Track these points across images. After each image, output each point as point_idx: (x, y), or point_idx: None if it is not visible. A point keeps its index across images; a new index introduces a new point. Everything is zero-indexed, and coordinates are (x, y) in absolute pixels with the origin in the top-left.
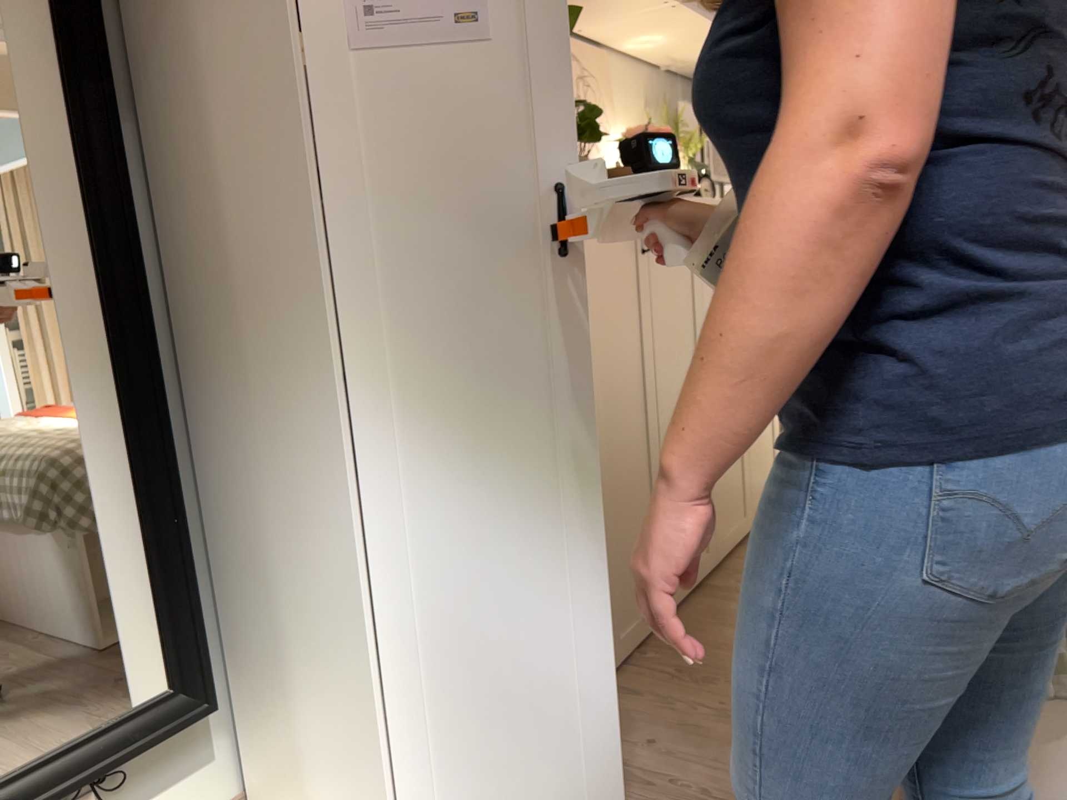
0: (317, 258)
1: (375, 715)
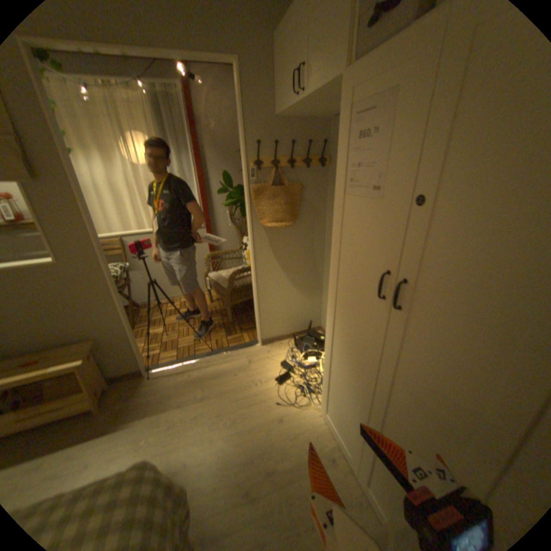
0: (331, 260)
1: (323, 377)
